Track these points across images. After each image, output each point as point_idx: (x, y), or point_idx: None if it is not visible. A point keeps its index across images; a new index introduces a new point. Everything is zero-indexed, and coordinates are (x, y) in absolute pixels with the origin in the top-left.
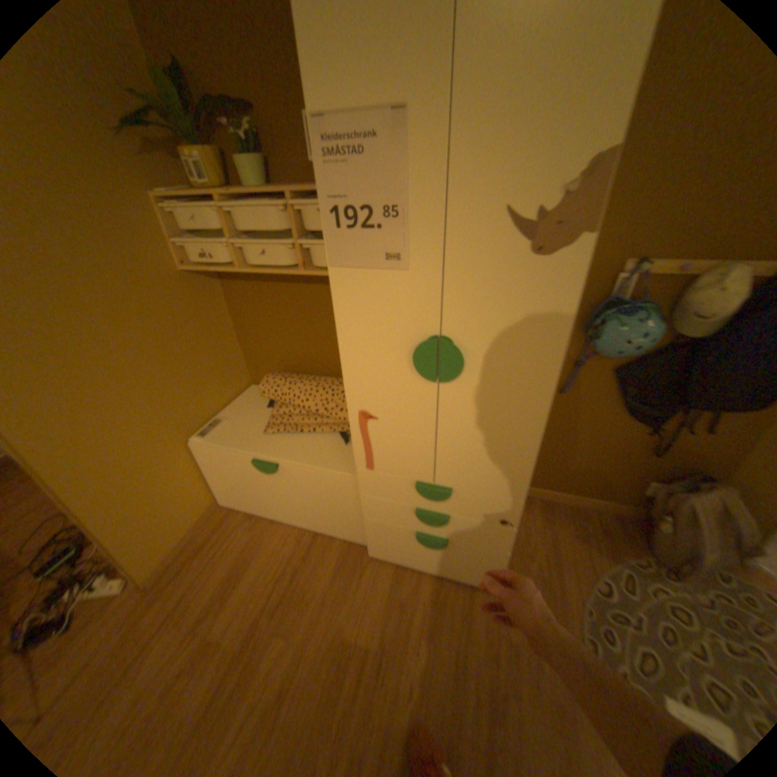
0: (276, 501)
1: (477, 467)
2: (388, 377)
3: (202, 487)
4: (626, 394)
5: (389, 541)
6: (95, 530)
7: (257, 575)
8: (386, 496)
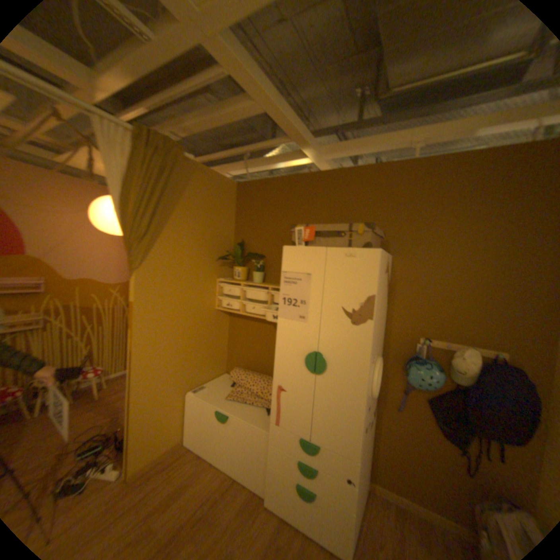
0: (218, 447)
1: (333, 432)
2: (294, 369)
3: (180, 428)
4: (437, 419)
5: (279, 492)
6: (129, 427)
7: (191, 497)
8: (283, 449)
